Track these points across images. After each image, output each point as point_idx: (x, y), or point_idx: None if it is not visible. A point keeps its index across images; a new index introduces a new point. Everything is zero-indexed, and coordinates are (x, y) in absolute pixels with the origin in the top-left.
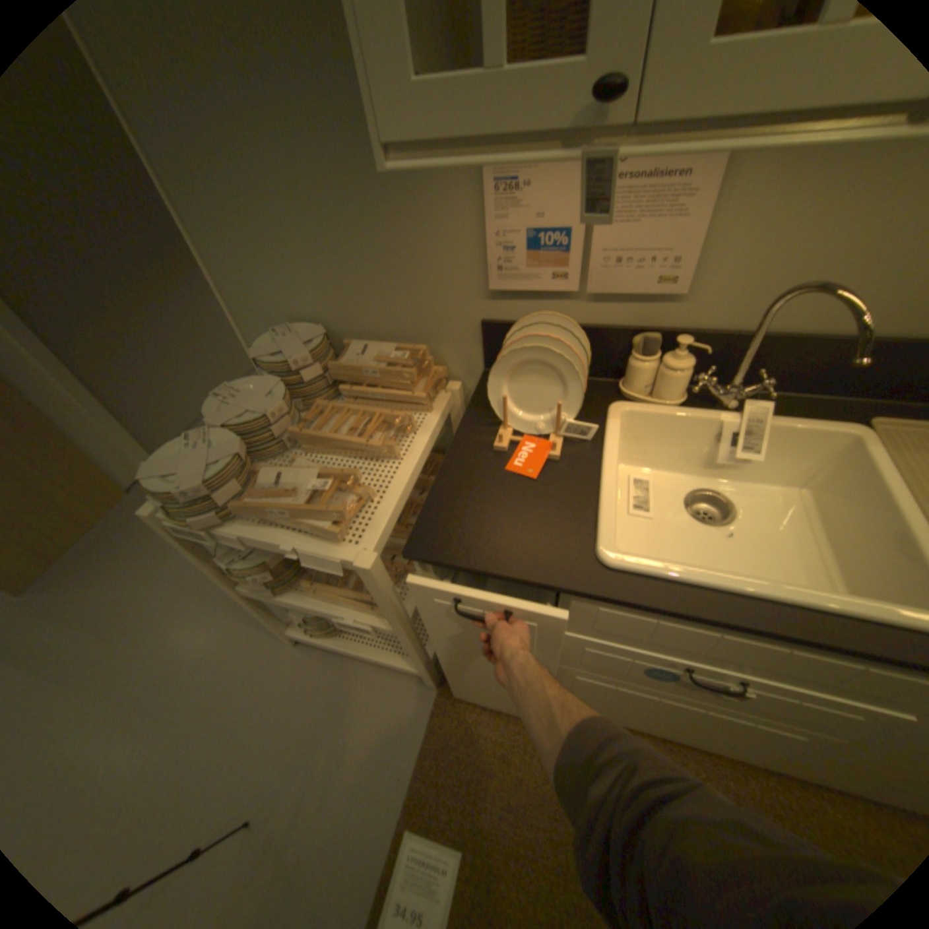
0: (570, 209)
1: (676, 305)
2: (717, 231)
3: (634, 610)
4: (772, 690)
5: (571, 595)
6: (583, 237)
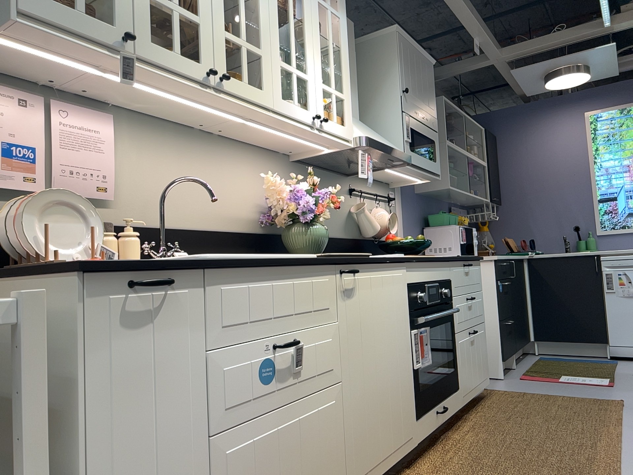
0: (33, 136)
1: (107, 209)
2: (116, 168)
3: (232, 276)
4: (301, 338)
5: (203, 267)
6: (44, 155)
